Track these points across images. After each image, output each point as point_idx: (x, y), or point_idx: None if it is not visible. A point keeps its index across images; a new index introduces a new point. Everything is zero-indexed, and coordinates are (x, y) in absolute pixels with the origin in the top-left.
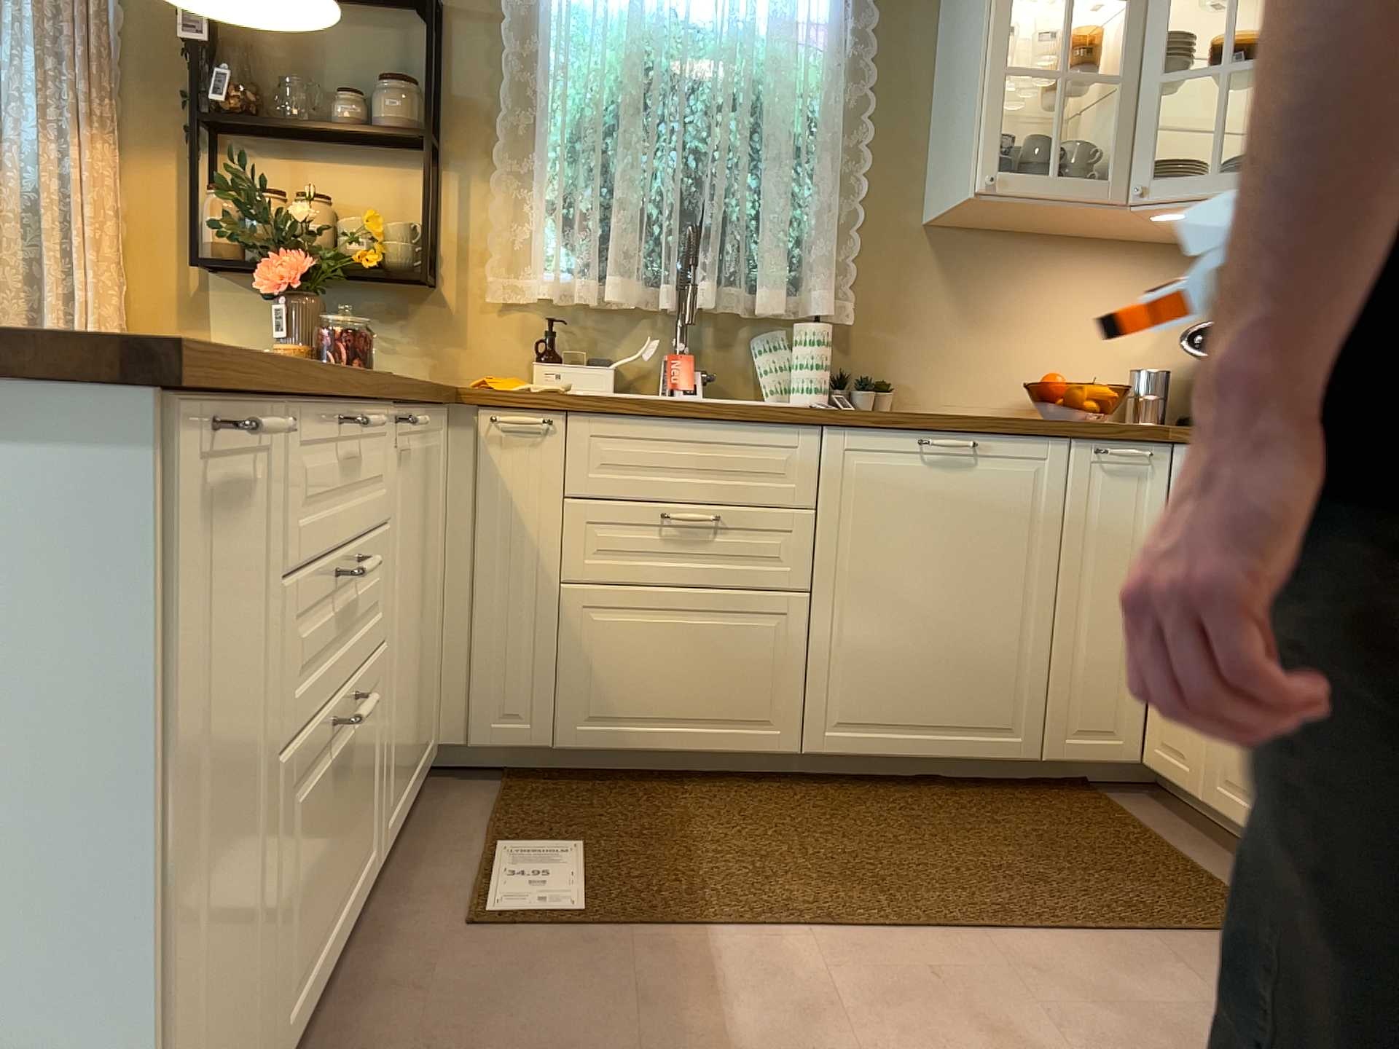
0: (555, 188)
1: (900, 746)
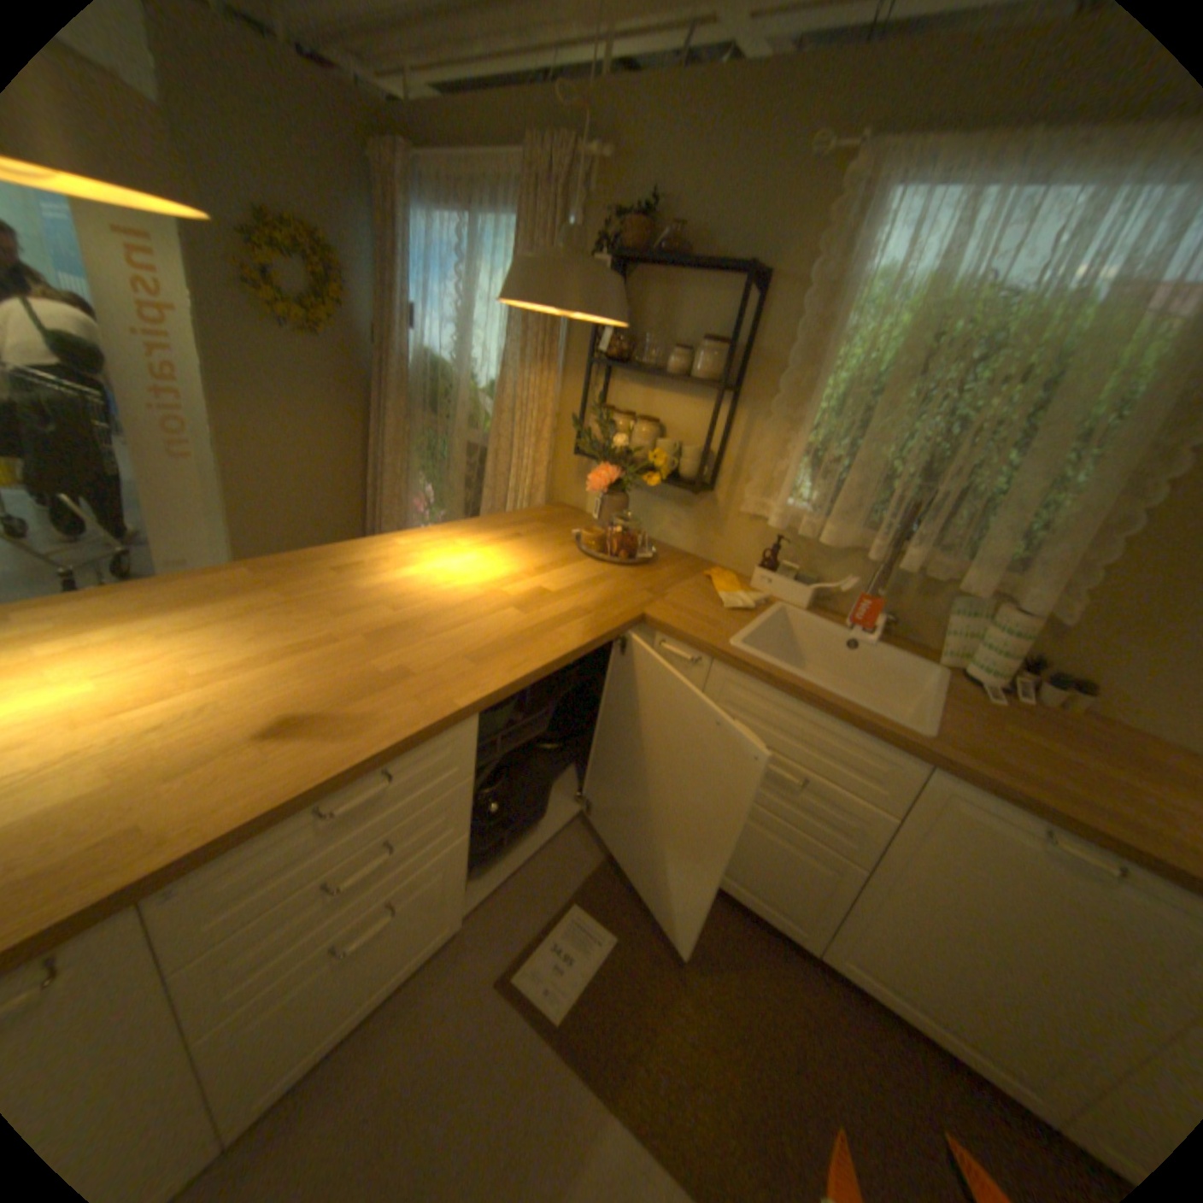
0: (808, 441)
1: (908, 1016)
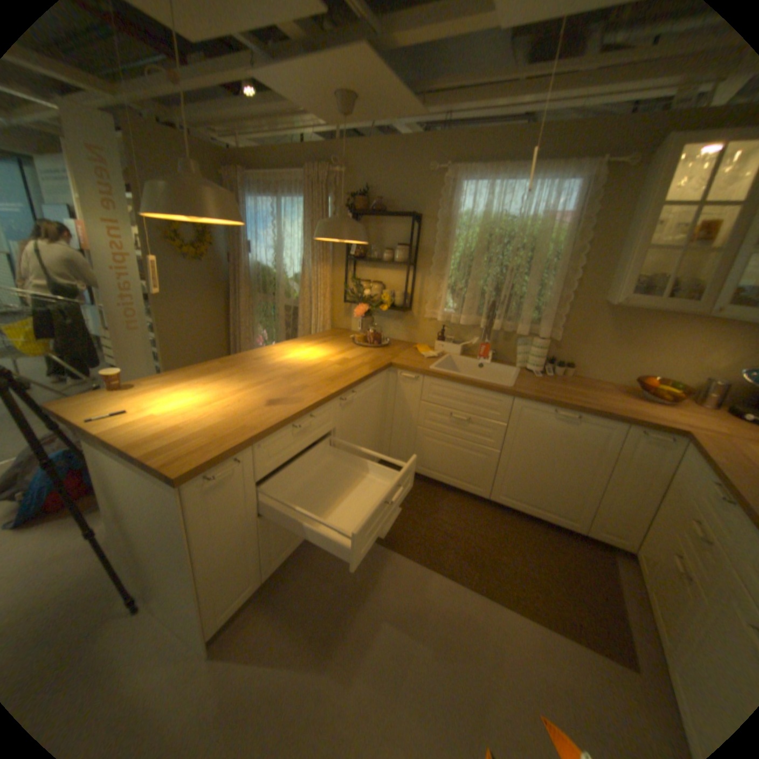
0: (447, 283)
1: (526, 510)
